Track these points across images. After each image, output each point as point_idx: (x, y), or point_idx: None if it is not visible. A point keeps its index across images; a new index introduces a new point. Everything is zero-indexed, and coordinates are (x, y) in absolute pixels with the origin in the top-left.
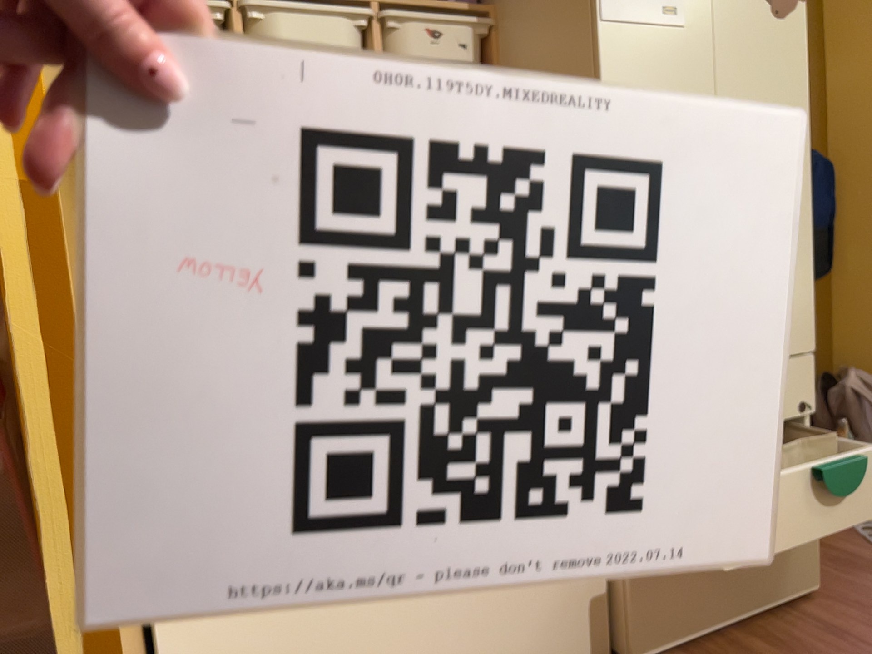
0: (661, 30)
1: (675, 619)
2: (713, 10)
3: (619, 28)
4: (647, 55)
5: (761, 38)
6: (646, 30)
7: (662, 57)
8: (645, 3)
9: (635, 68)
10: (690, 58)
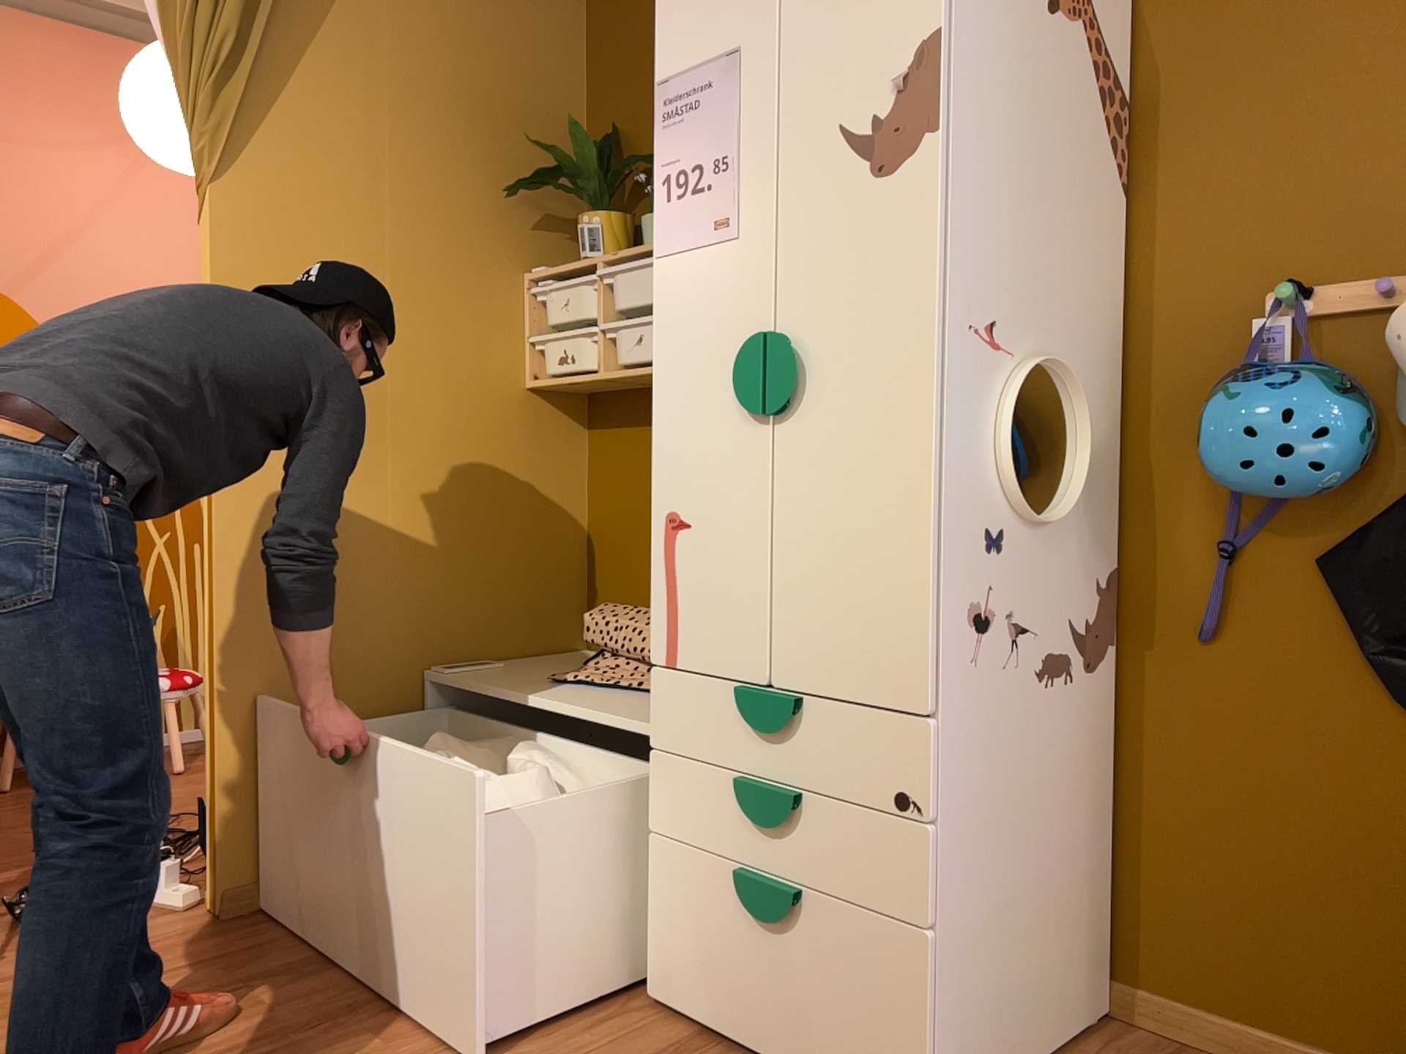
0: (711, 250)
1: (690, 982)
2: (774, 204)
3: (670, 261)
4: (695, 284)
5: (847, 219)
6: (695, 255)
7: (711, 281)
8: (695, 225)
9: (682, 302)
10: (741, 274)
